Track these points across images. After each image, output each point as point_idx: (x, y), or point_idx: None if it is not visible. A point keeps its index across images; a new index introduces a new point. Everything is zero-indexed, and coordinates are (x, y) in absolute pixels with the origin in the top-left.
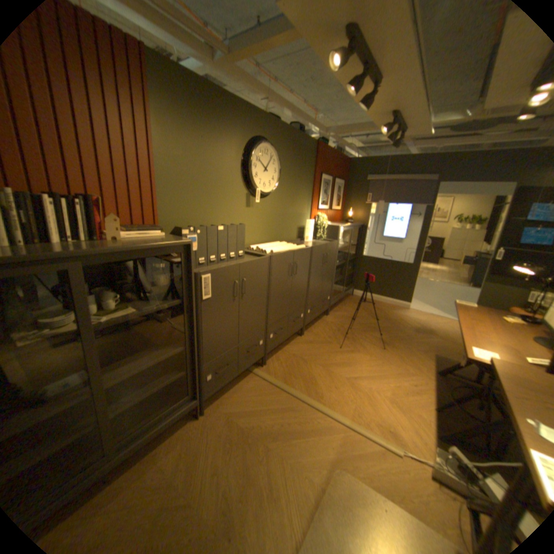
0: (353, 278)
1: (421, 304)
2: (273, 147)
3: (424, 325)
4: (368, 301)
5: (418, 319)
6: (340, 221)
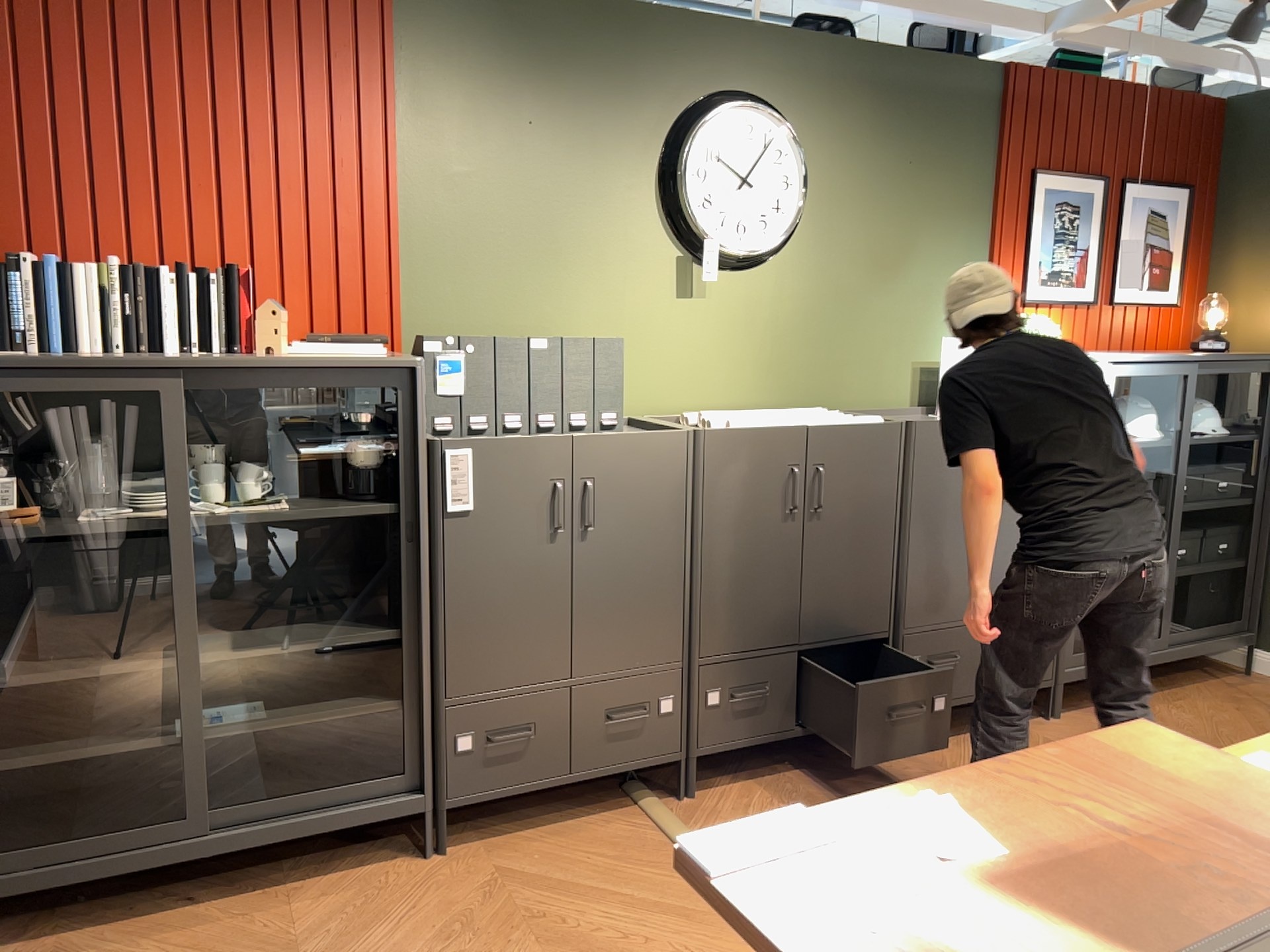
0: (1245, 594)
1: None
2: (786, 115)
3: None
4: None
5: None
6: (1175, 351)
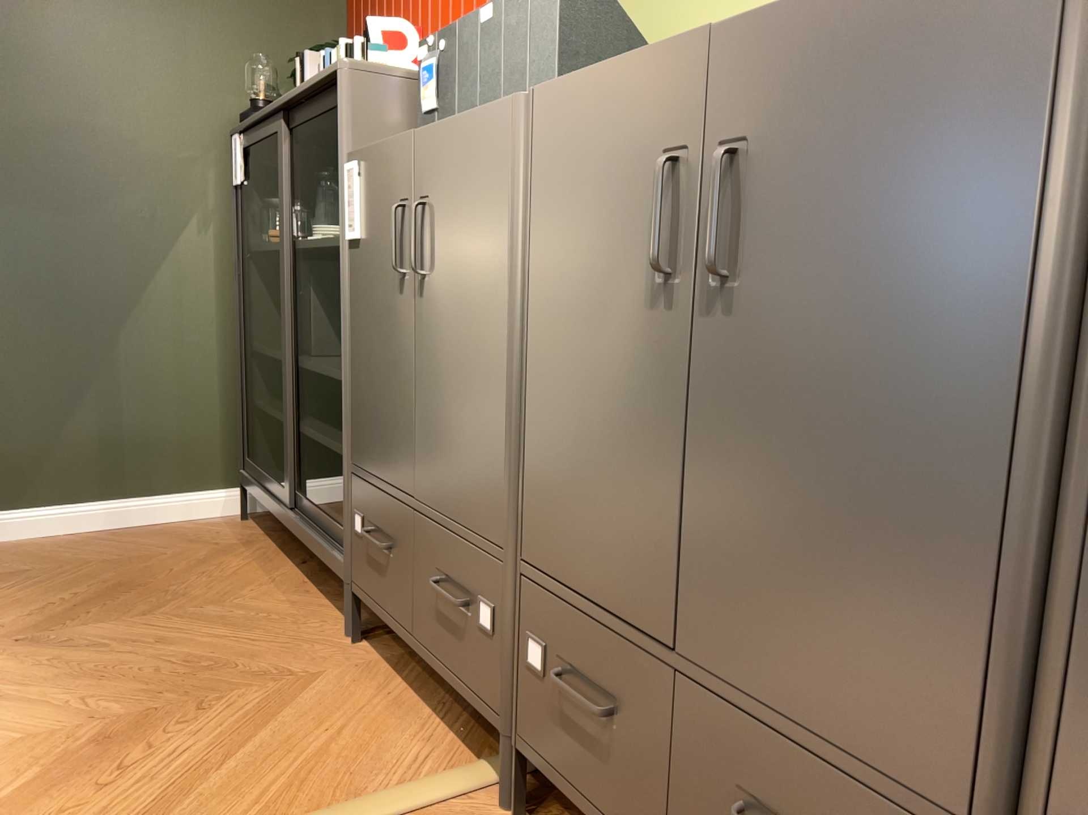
0: None
1: None
2: None
3: None
4: None
5: None
6: None
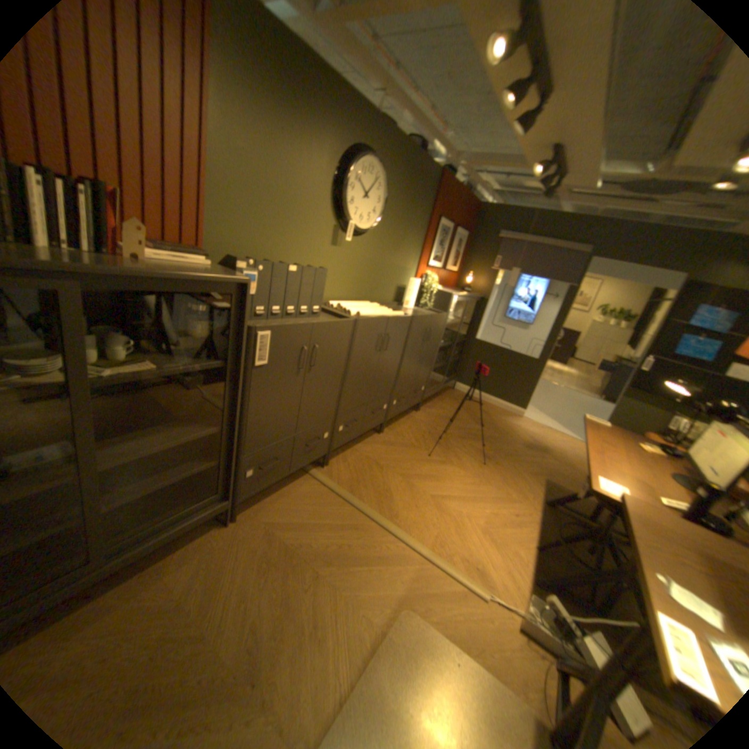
0: (457, 366)
1: (538, 413)
2: (381, 165)
3: (538, 440)
4: (473, 400)
5: (531, 431)
6: (453, 287)
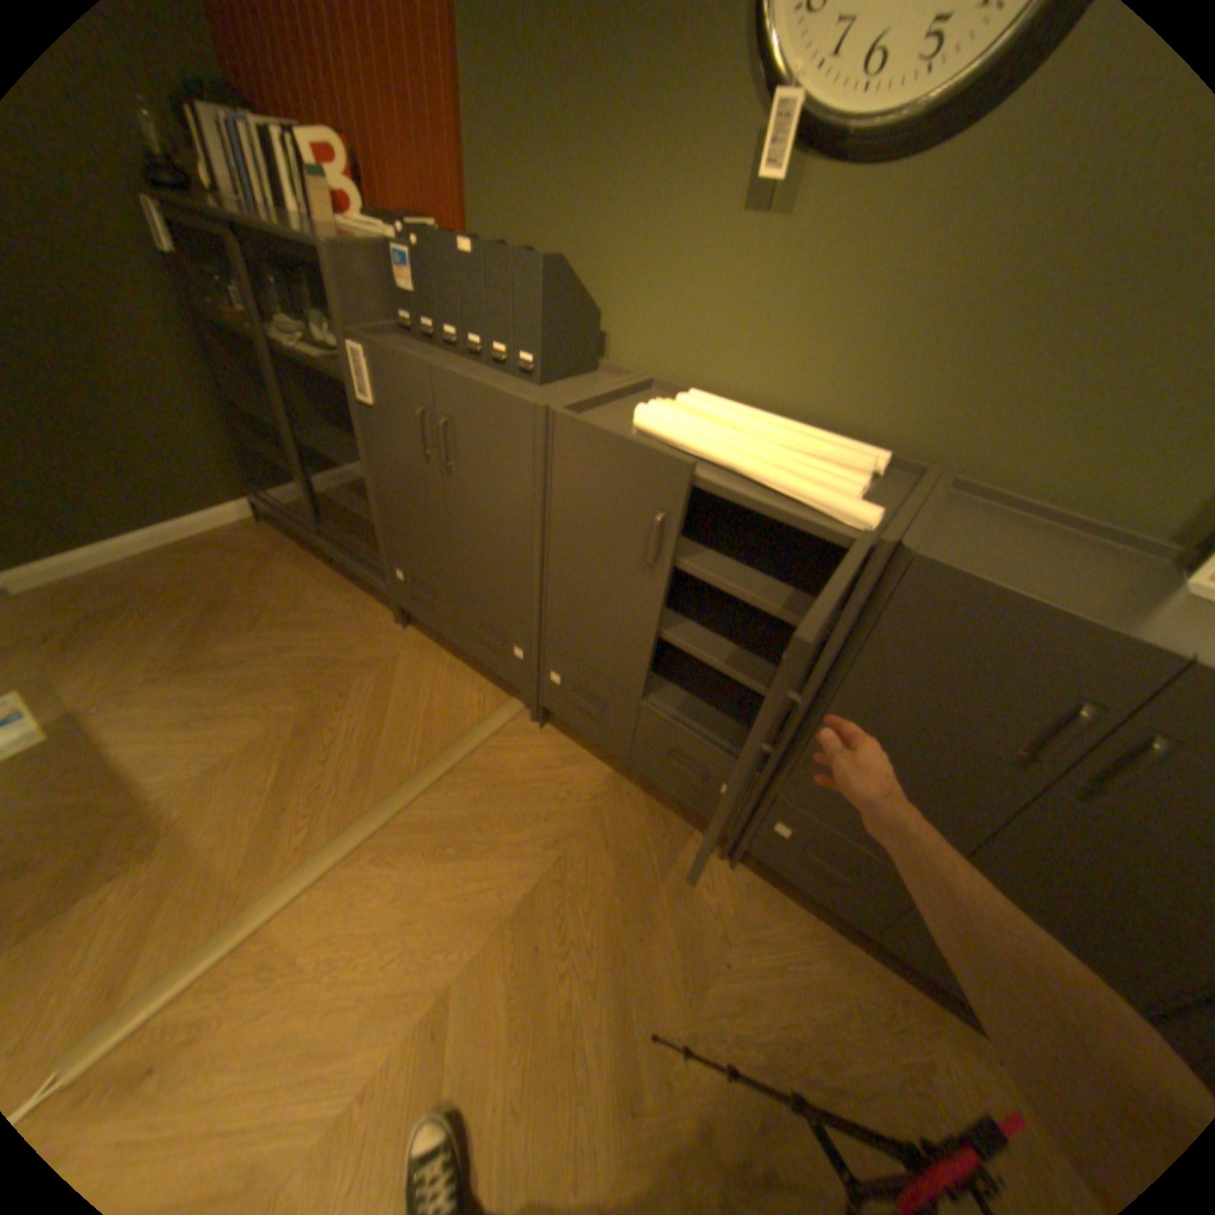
0: None
1: None
2: None
3: None
4: None
5: None
6: None
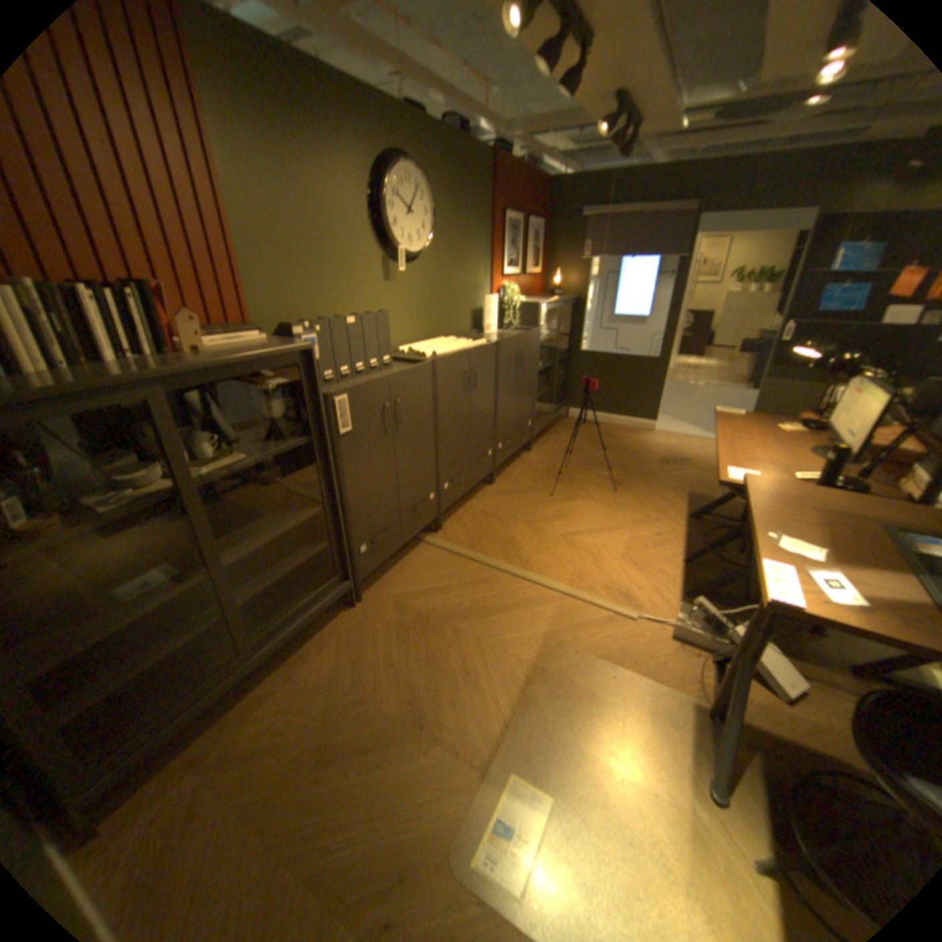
0: (566, 390)
1: (672, 423)
2: (418, 168)
3: (675, 453)
4: (592, 425)
5: (666, 445)
6: (540, 295)
